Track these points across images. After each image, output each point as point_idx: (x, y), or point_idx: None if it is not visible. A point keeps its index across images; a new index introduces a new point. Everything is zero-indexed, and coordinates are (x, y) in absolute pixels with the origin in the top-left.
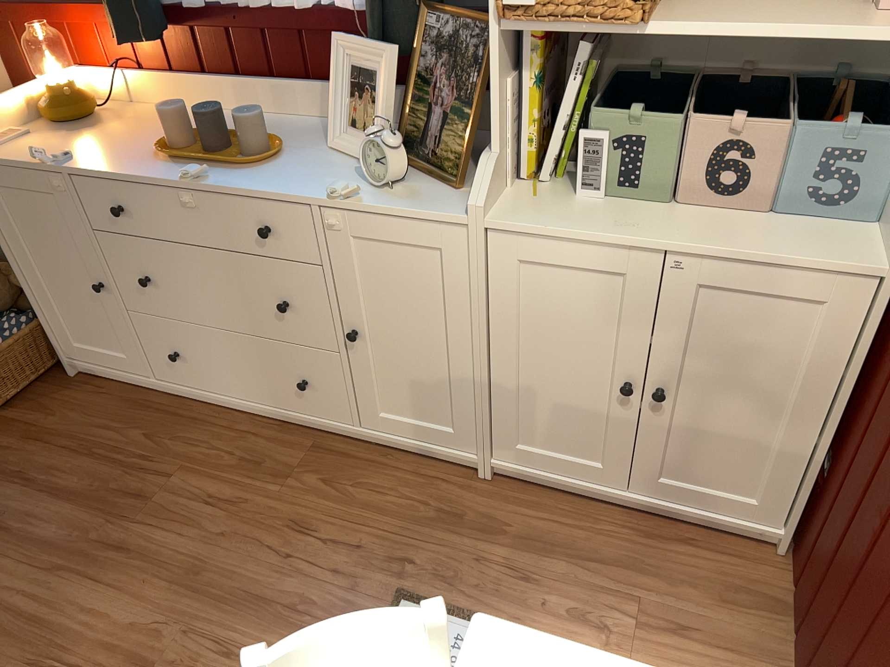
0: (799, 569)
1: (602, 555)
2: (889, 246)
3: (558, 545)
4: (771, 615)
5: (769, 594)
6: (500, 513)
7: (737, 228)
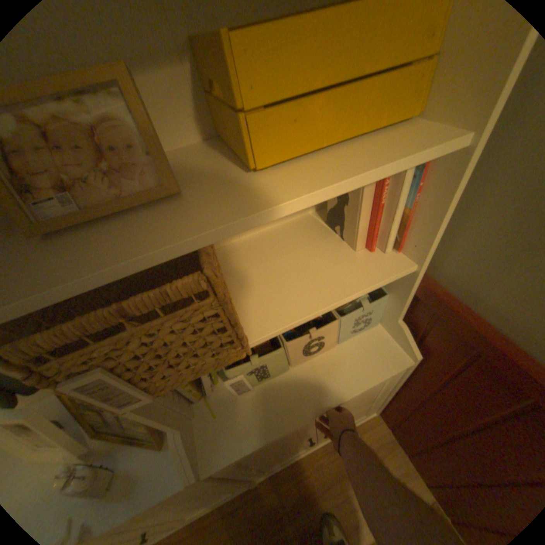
0: (389, 426)
1: (327, 485)
2: (403, 347)
3: (309, 497)
4: (394, 455)
5: (387, 444)
6: (275, 503)
7: (334, 373)
